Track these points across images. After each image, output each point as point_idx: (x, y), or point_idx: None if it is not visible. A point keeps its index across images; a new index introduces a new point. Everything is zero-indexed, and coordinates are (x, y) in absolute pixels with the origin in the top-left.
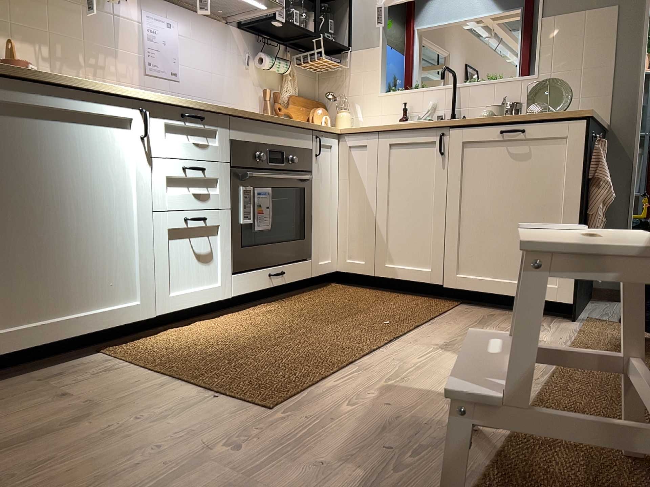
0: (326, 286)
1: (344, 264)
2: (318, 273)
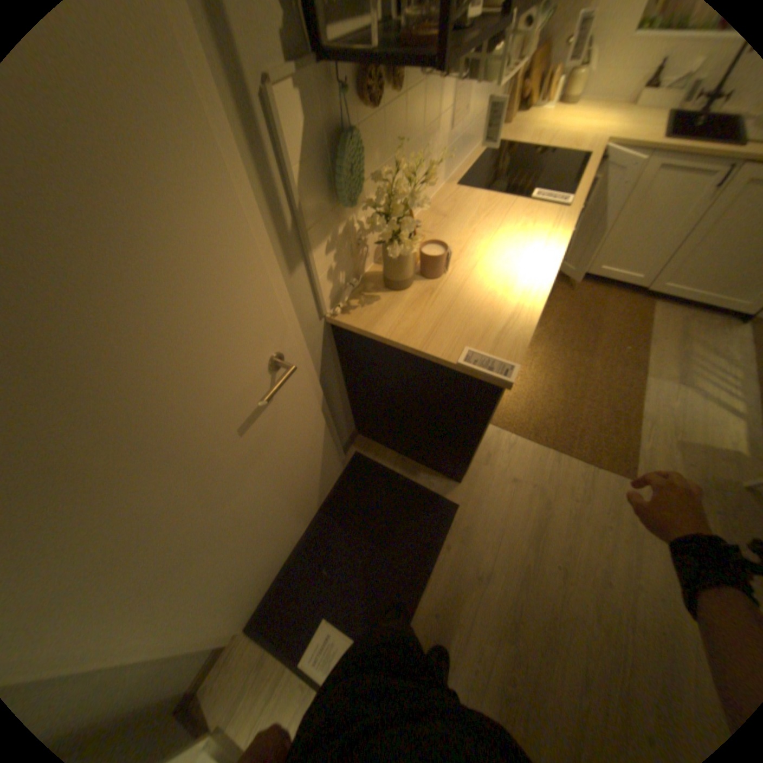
0: None
1: None
2: None
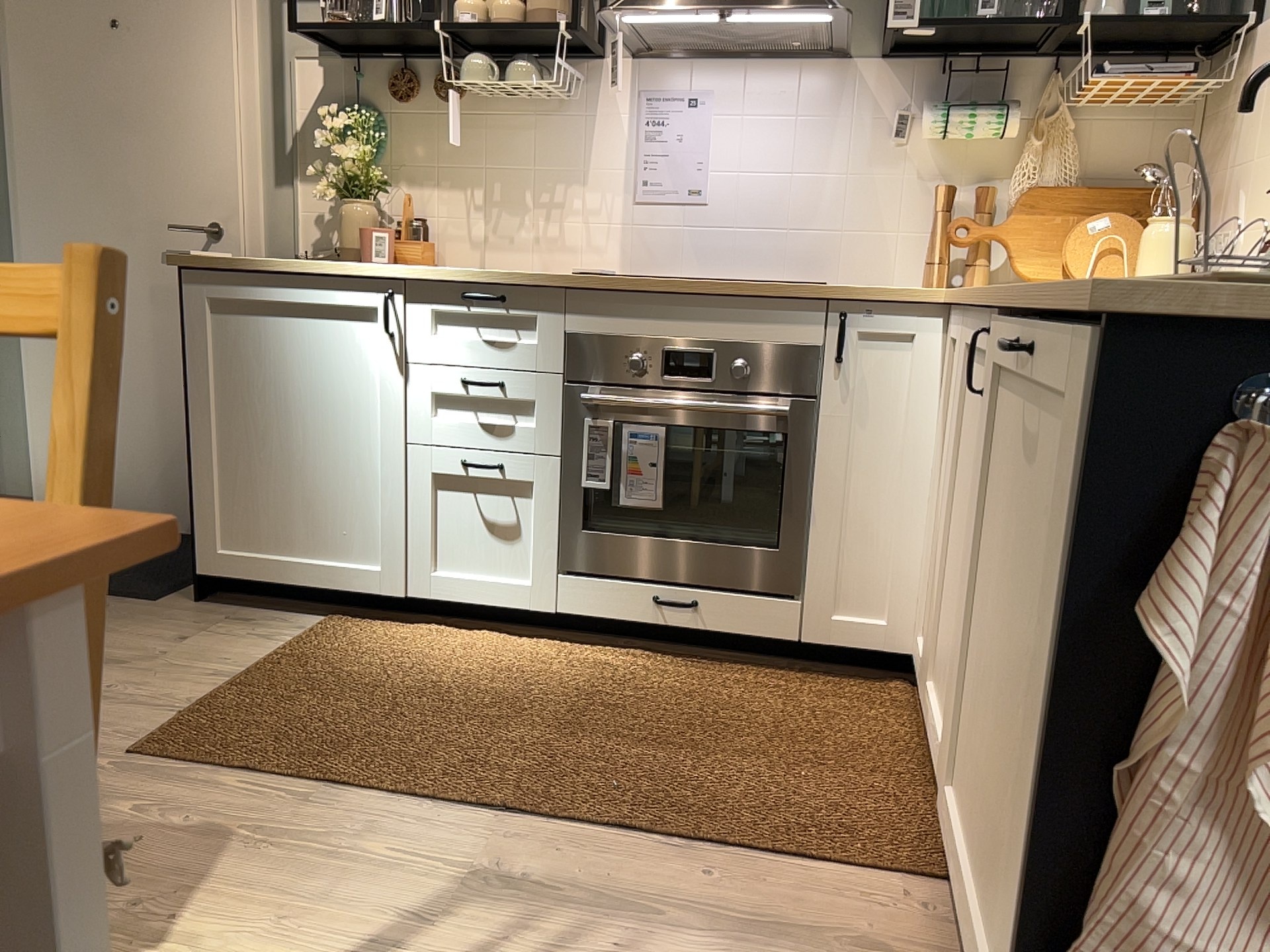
0: (876, 681)
1: (915, 643)
2: (825, 640)
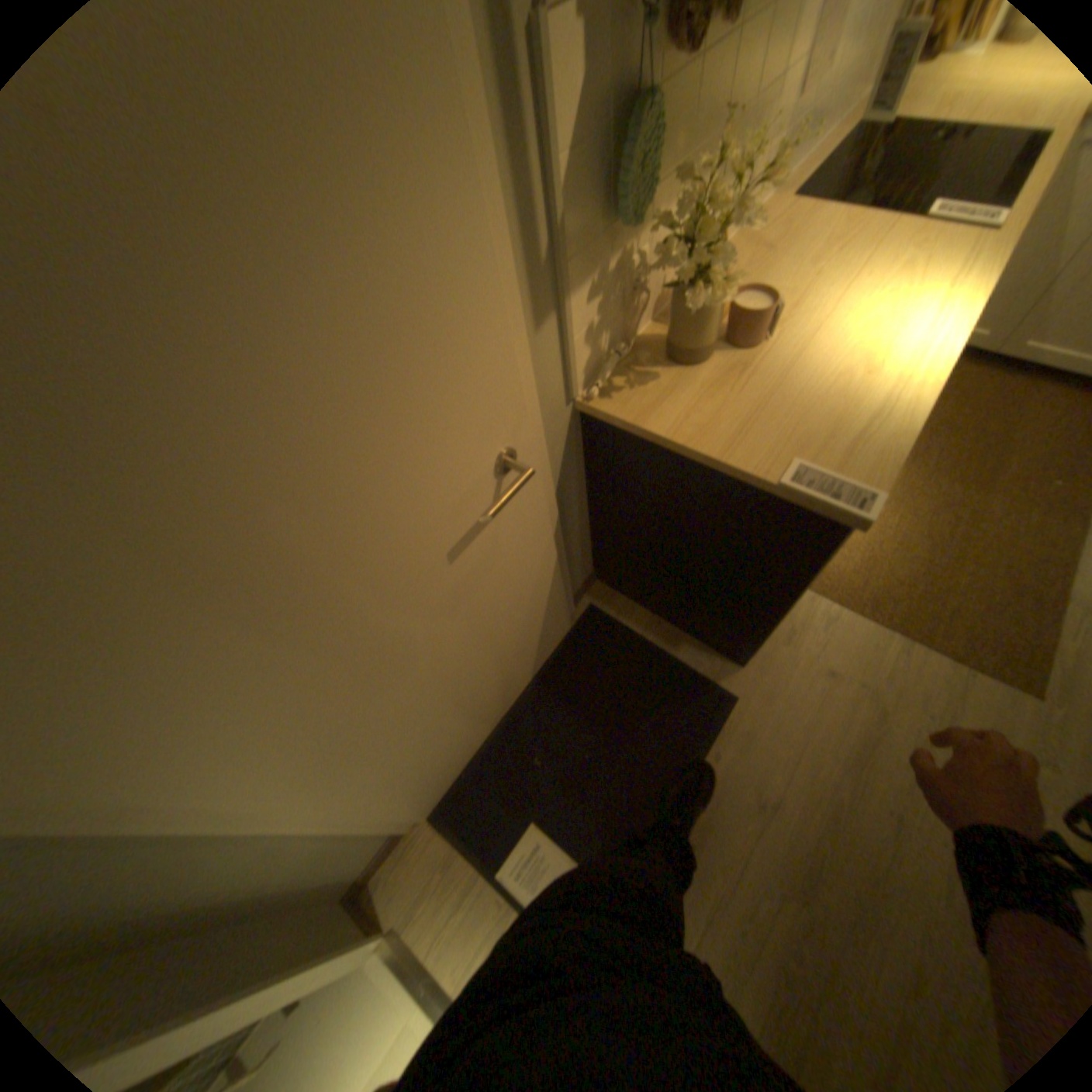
0: None
1: None
2: None
